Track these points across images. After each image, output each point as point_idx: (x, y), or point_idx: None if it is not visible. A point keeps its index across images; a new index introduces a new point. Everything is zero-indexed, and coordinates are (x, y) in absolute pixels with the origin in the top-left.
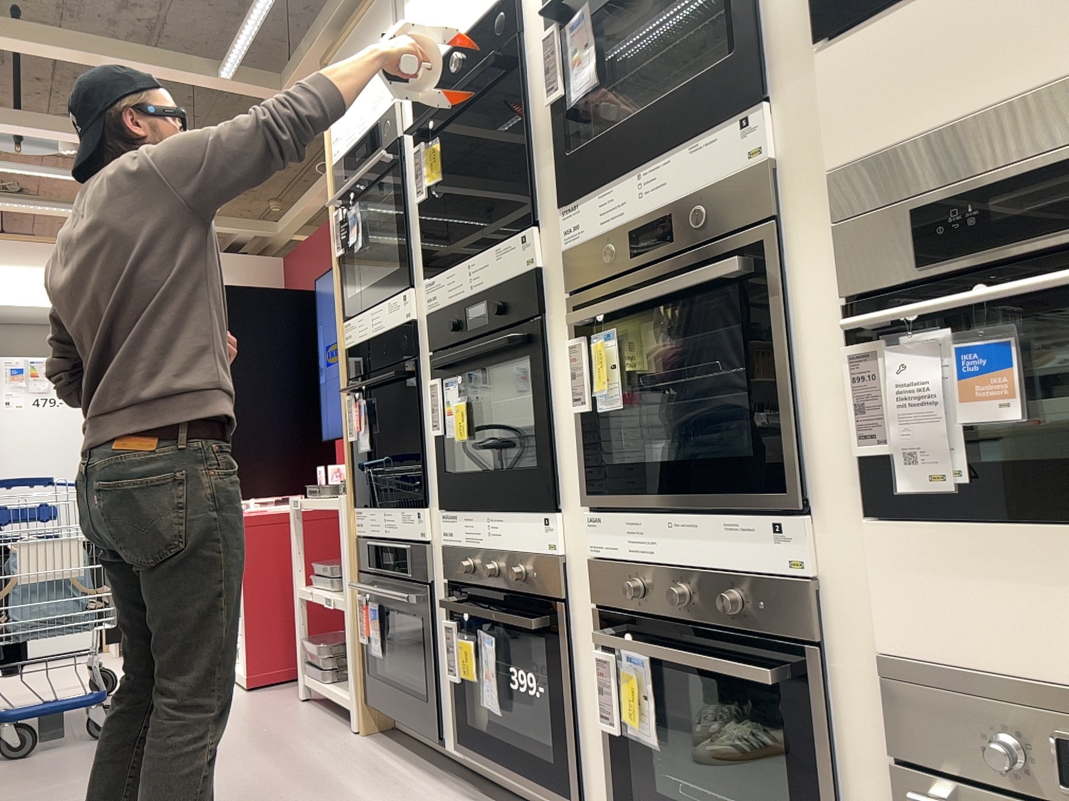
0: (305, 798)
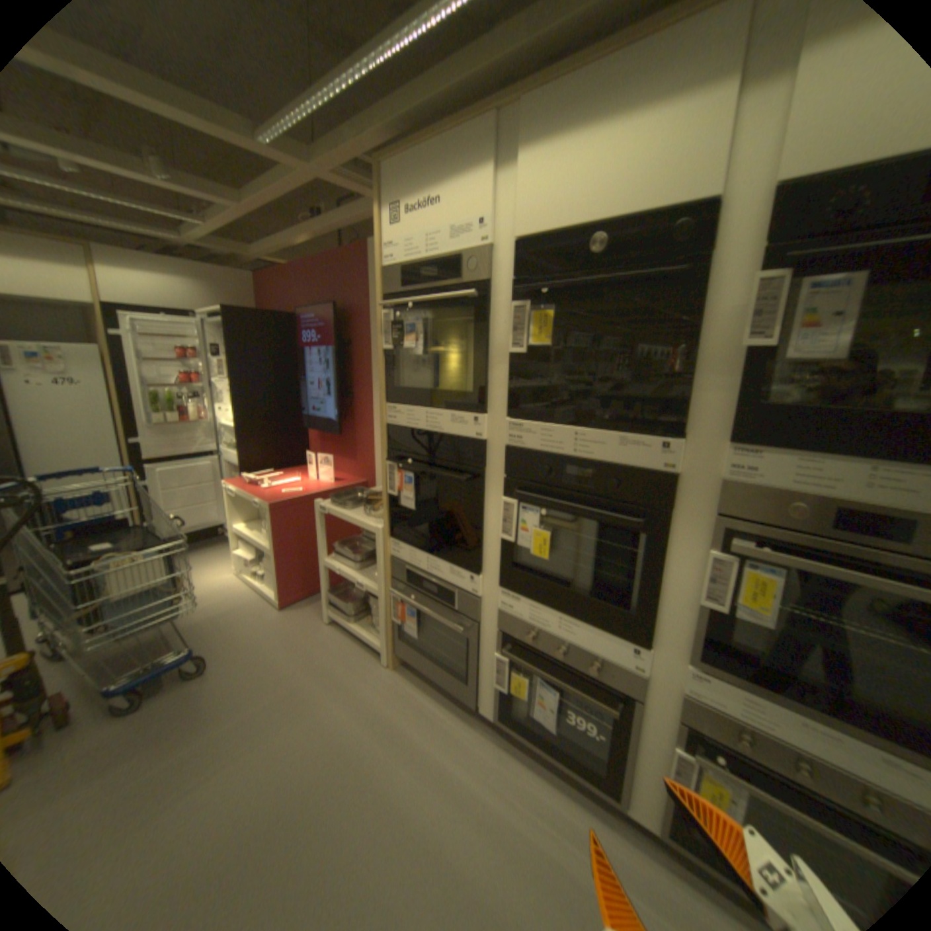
0: (391, 757)
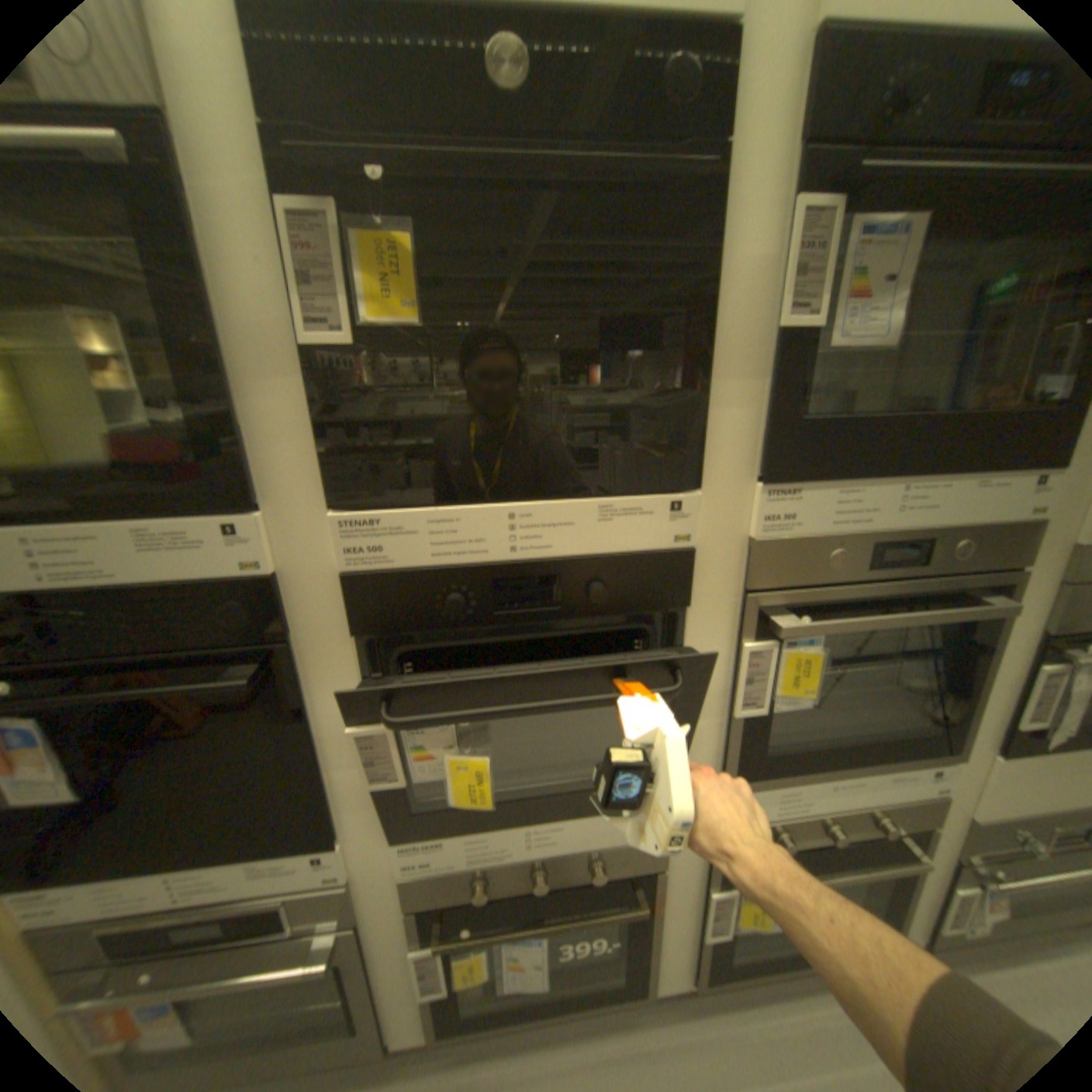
0: None
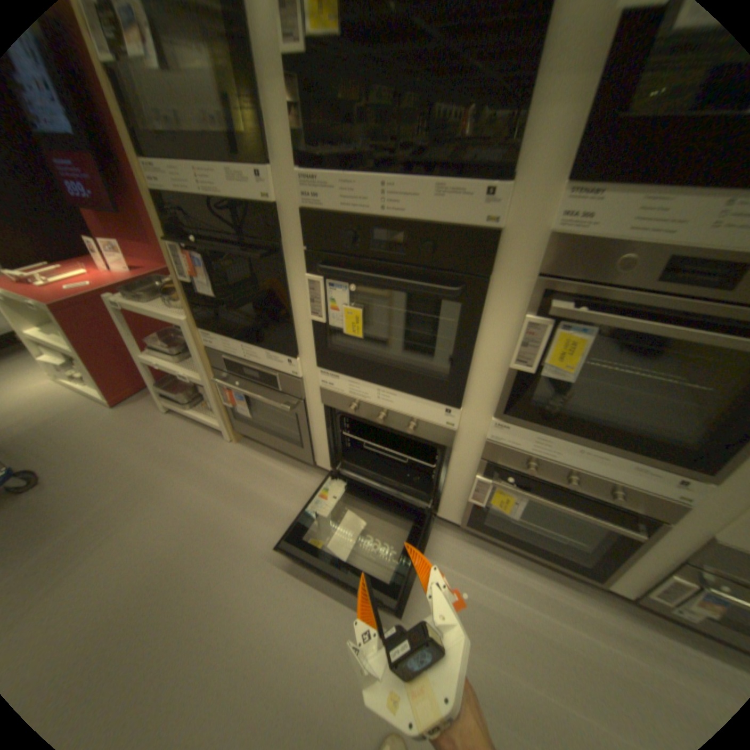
0: (245, 513)
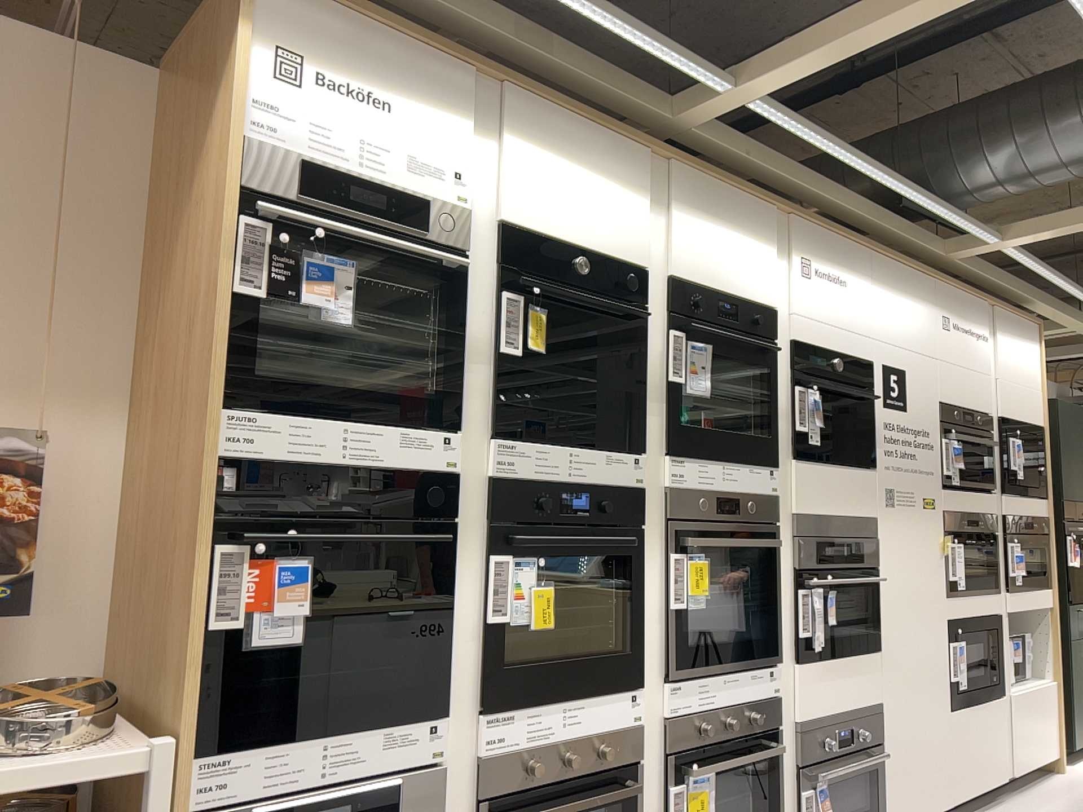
0: None
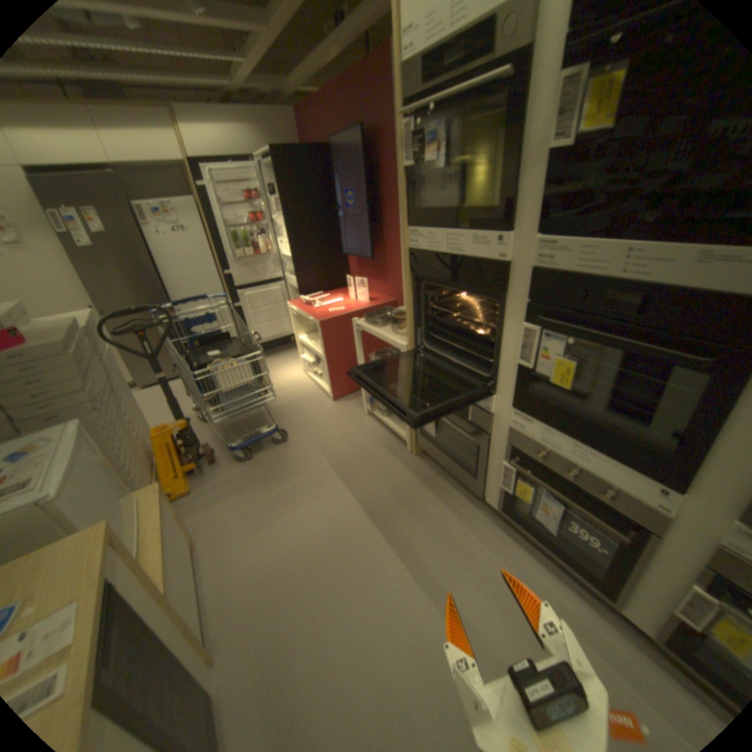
0: (413, 519)
